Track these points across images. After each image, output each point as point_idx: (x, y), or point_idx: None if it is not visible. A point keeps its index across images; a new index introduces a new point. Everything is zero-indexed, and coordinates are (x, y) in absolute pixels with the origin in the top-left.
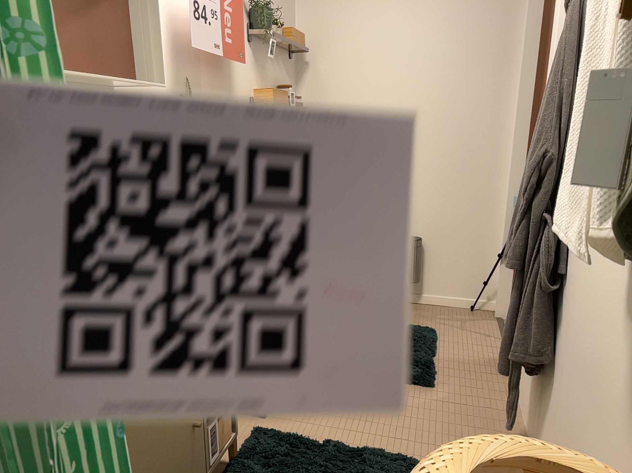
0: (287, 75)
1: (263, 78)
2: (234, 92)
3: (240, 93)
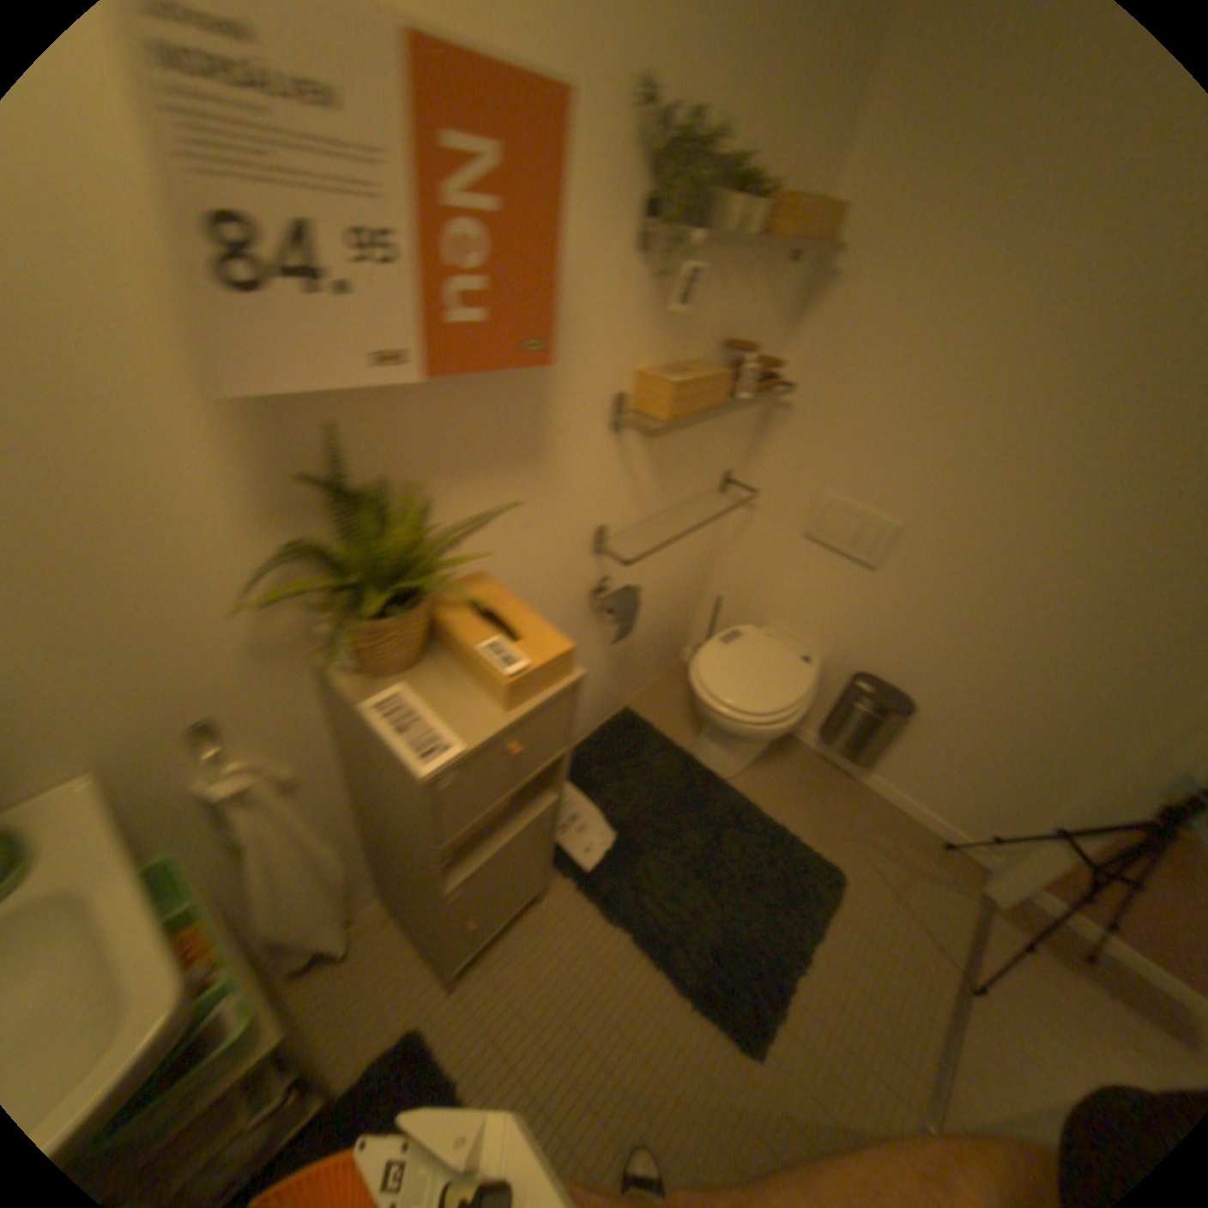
0: (771, 294)
1: (681, 321)
2: (546, 391)
3: (574, 386)
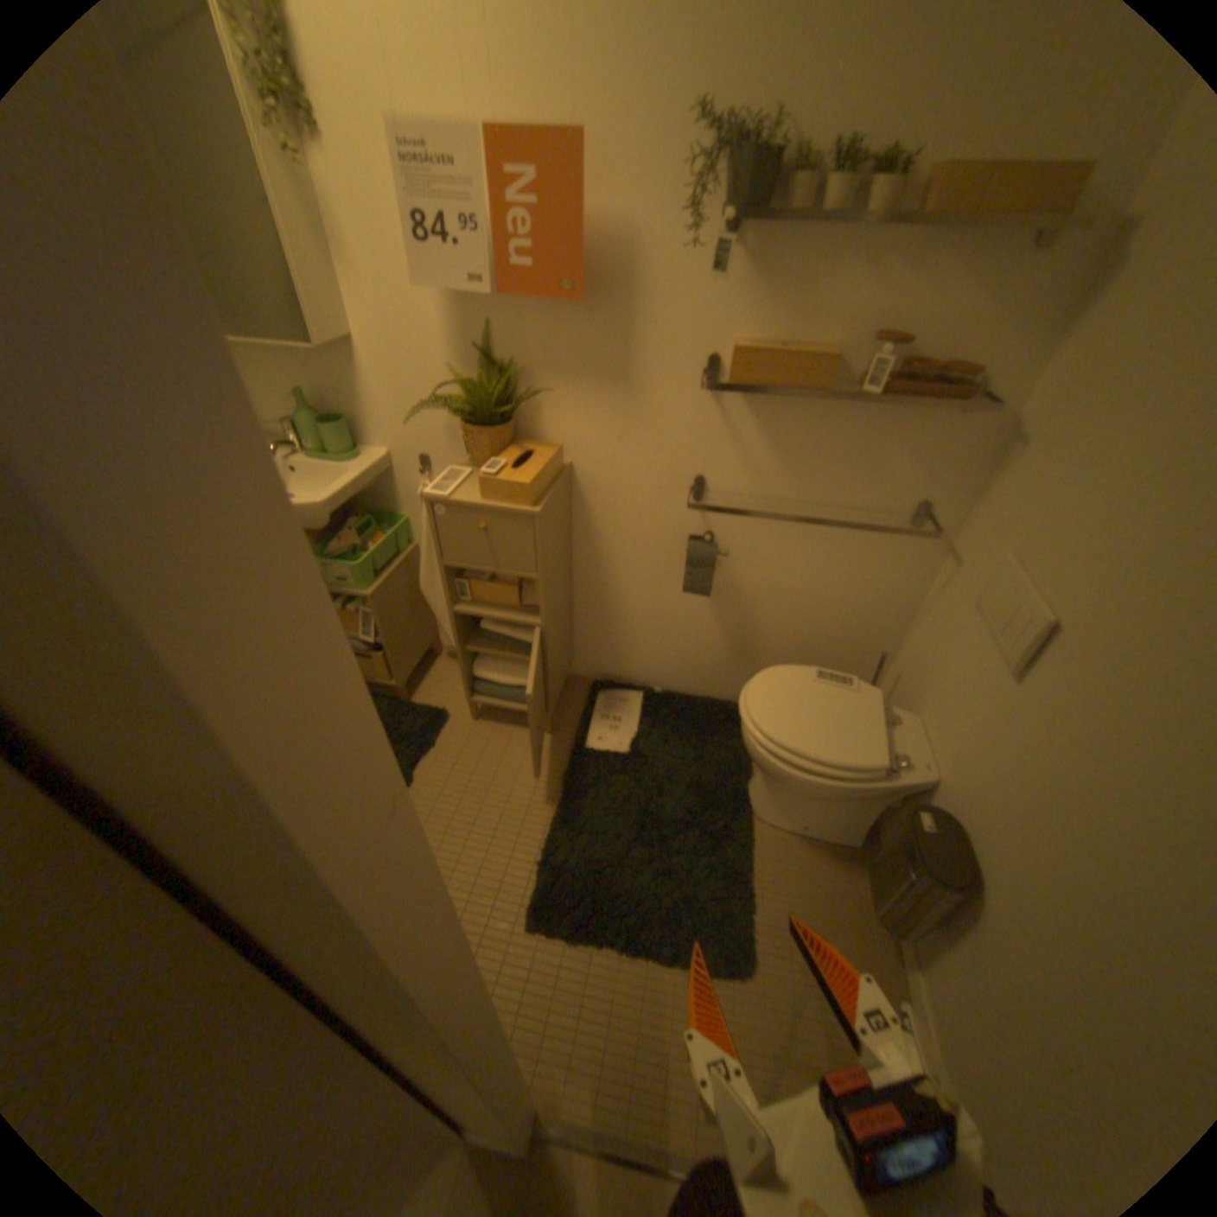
0: (984, 286)
1: (796, 301)
2: (631, 336)
3: (658, 339)
